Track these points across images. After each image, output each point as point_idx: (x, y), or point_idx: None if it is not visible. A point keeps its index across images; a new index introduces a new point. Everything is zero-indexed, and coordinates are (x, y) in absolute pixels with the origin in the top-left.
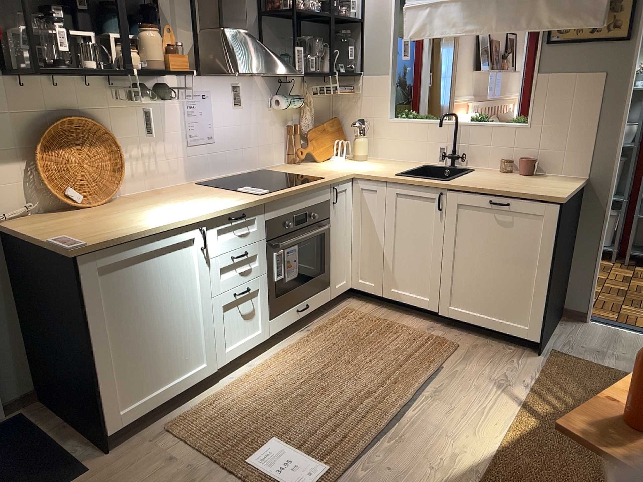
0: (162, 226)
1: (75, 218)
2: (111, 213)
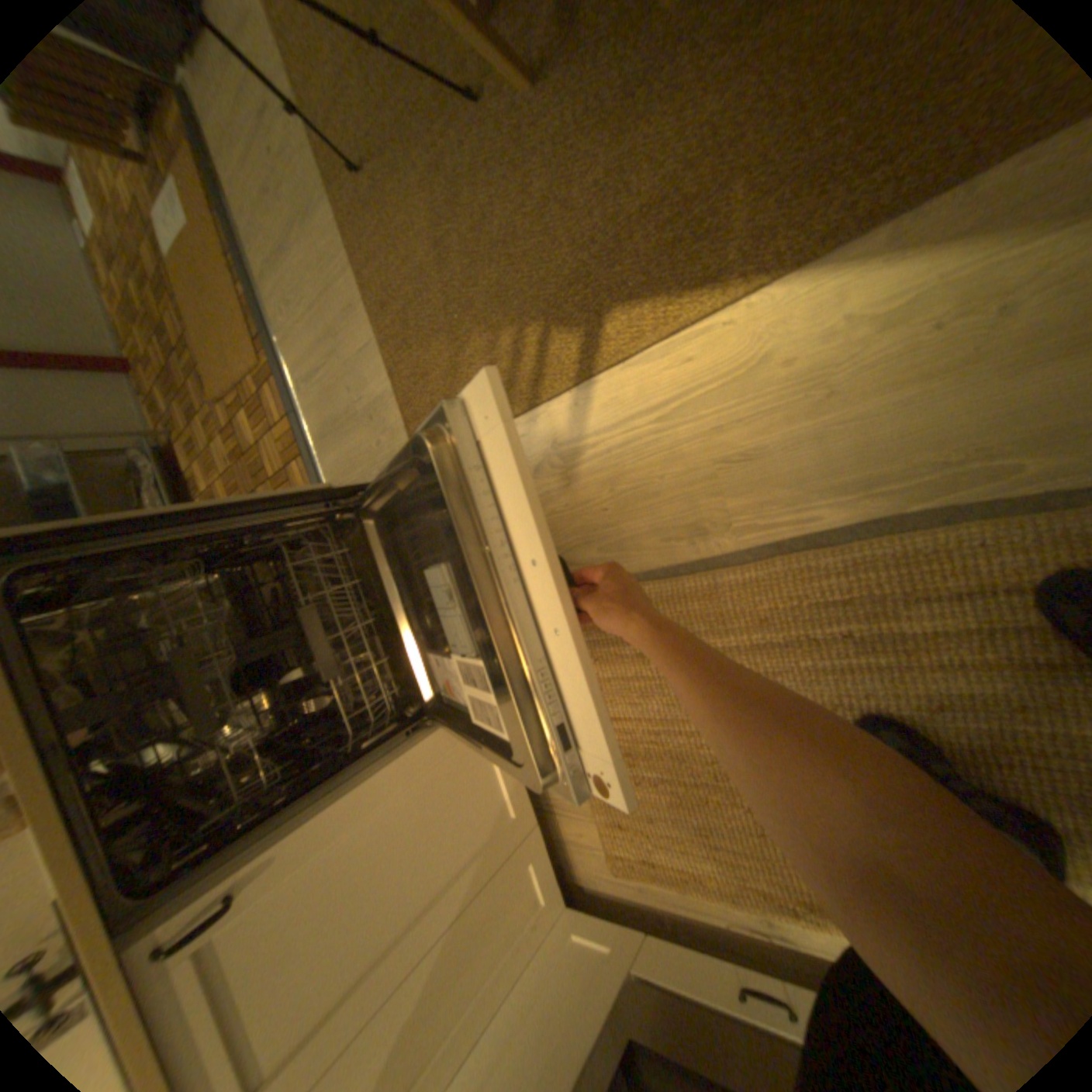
0: None
1: None
2: None
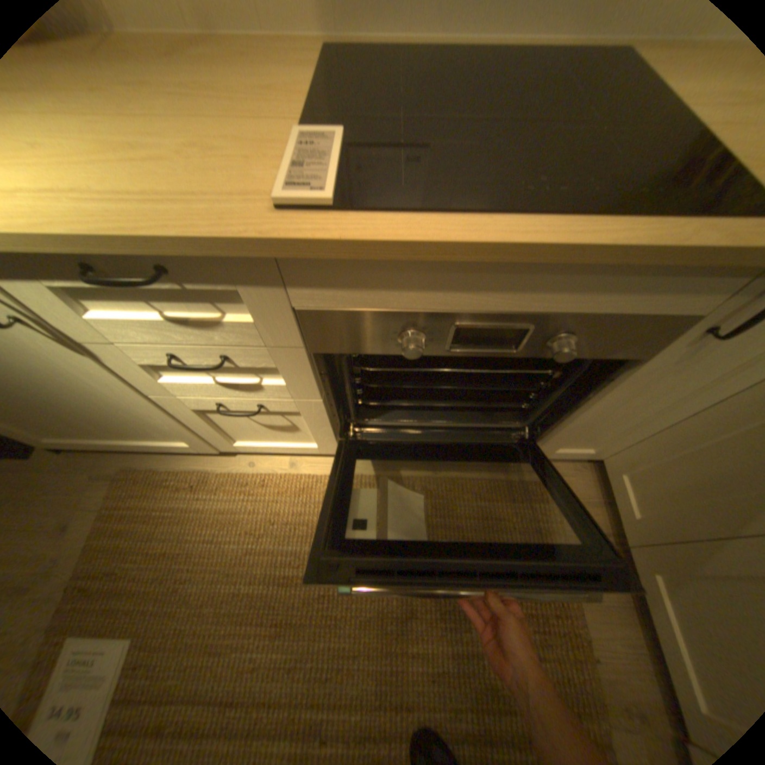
0: None
1: None
2: None
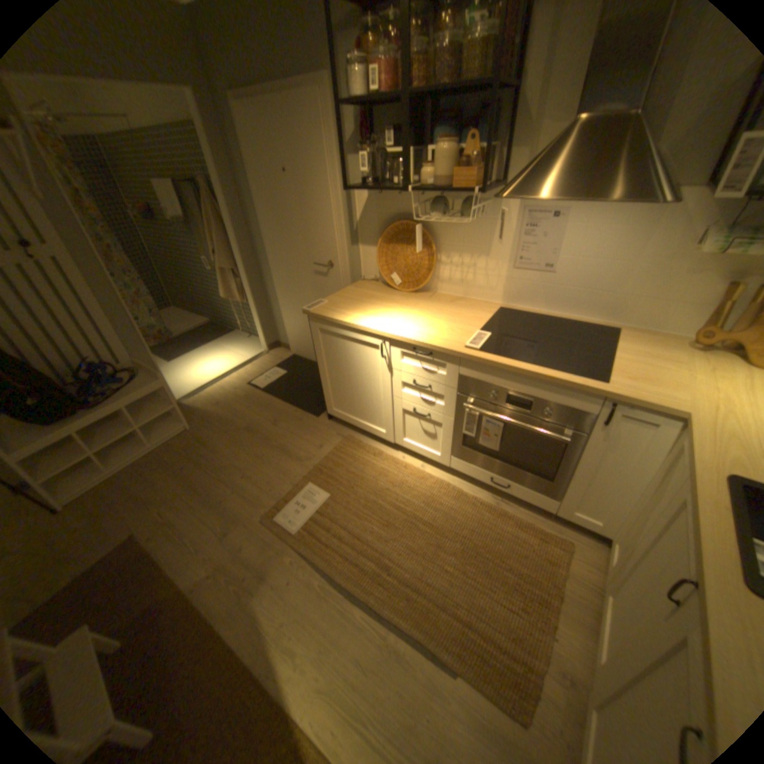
0: (352, 323)
1: (373, 293)
2: (386, 300)
